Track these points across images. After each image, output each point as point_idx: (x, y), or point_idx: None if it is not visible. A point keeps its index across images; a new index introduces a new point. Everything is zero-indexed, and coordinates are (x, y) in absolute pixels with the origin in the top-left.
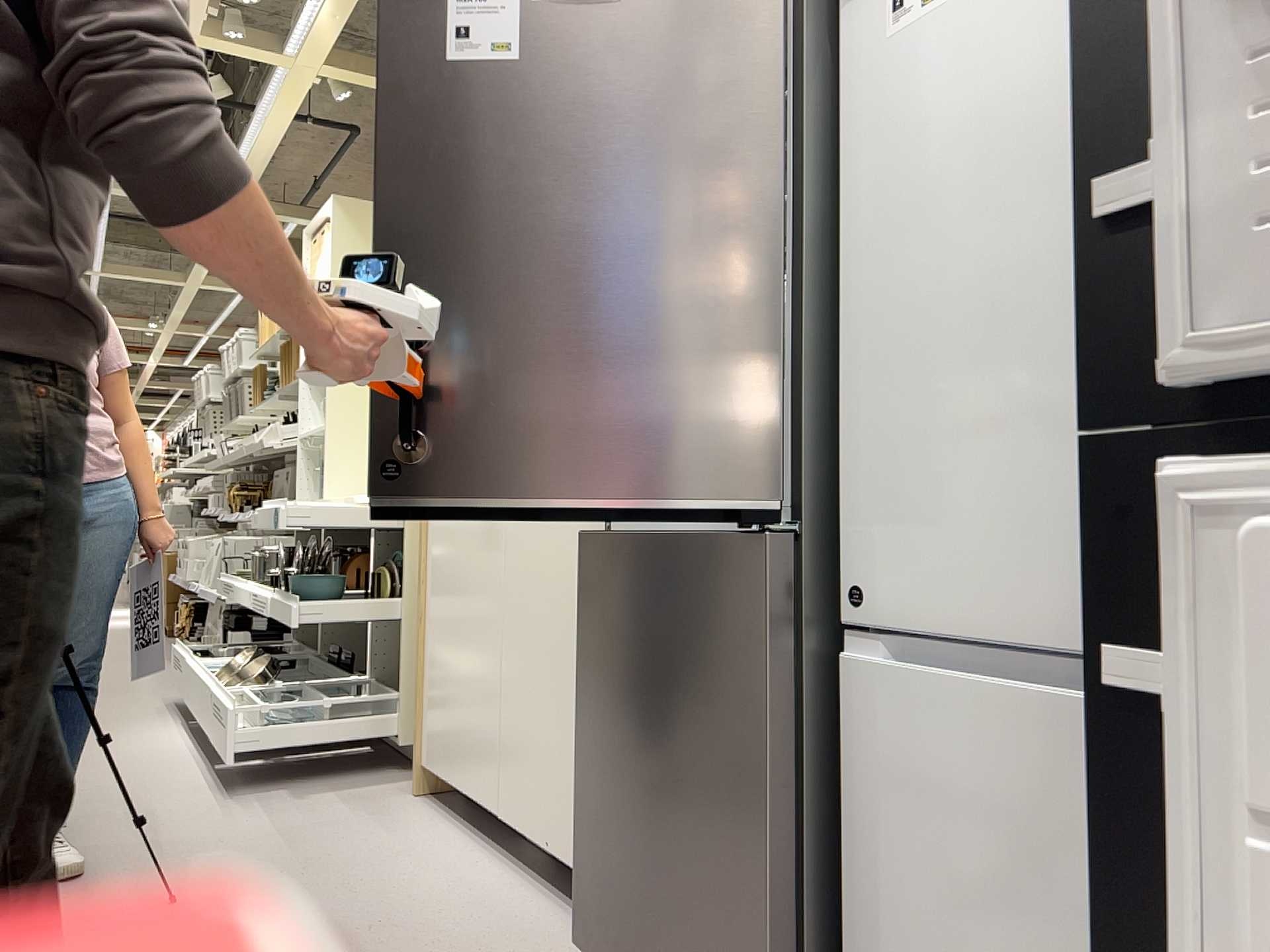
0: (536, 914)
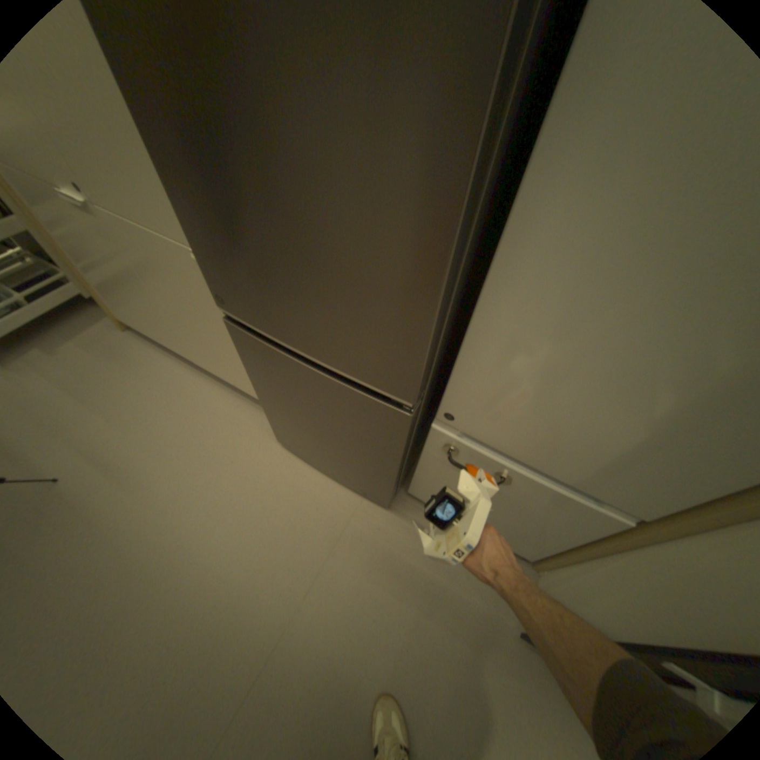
0: (244, 410)
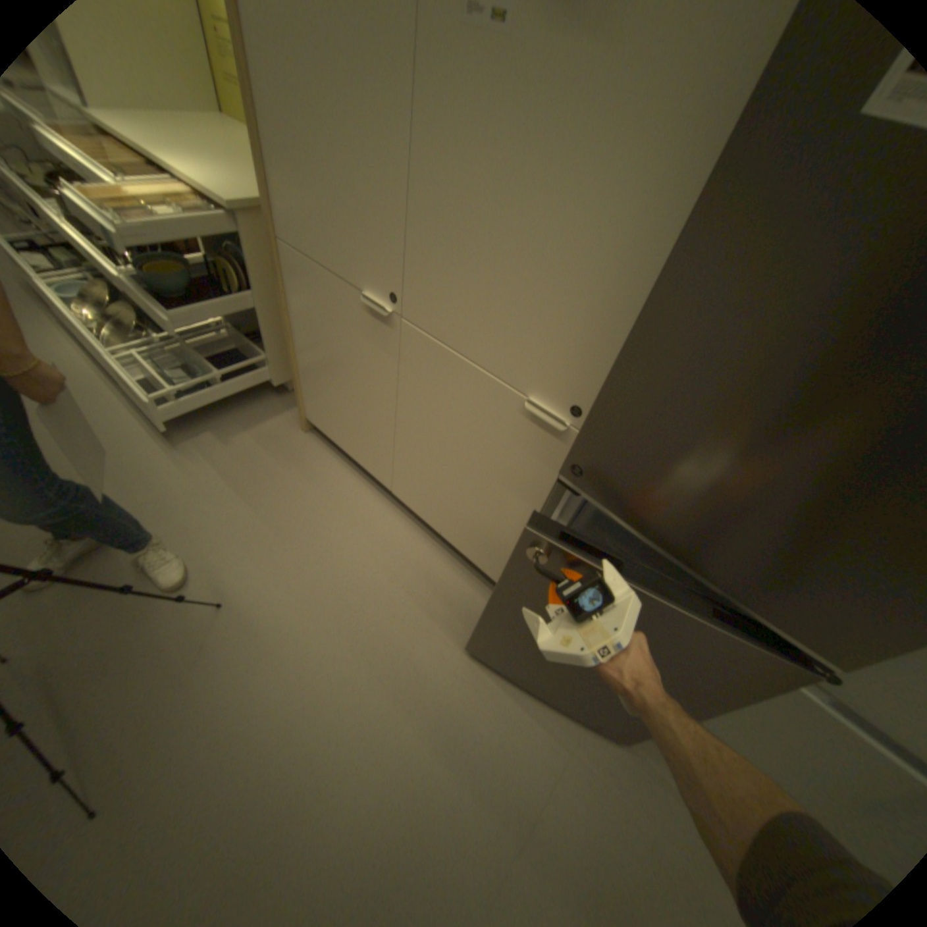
0: (441, 565)
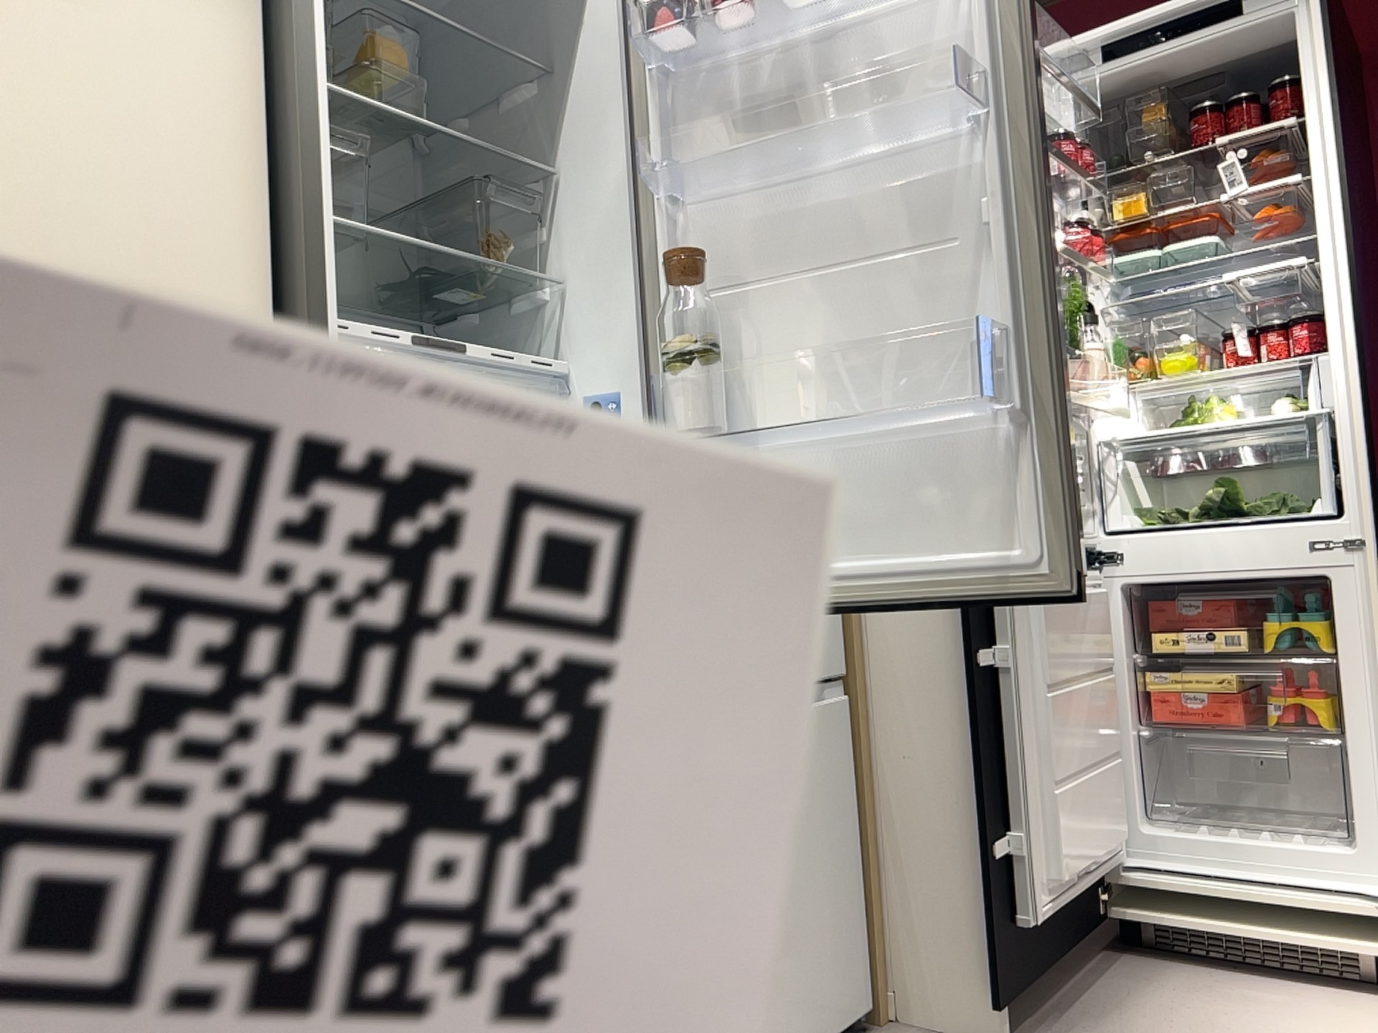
0: None
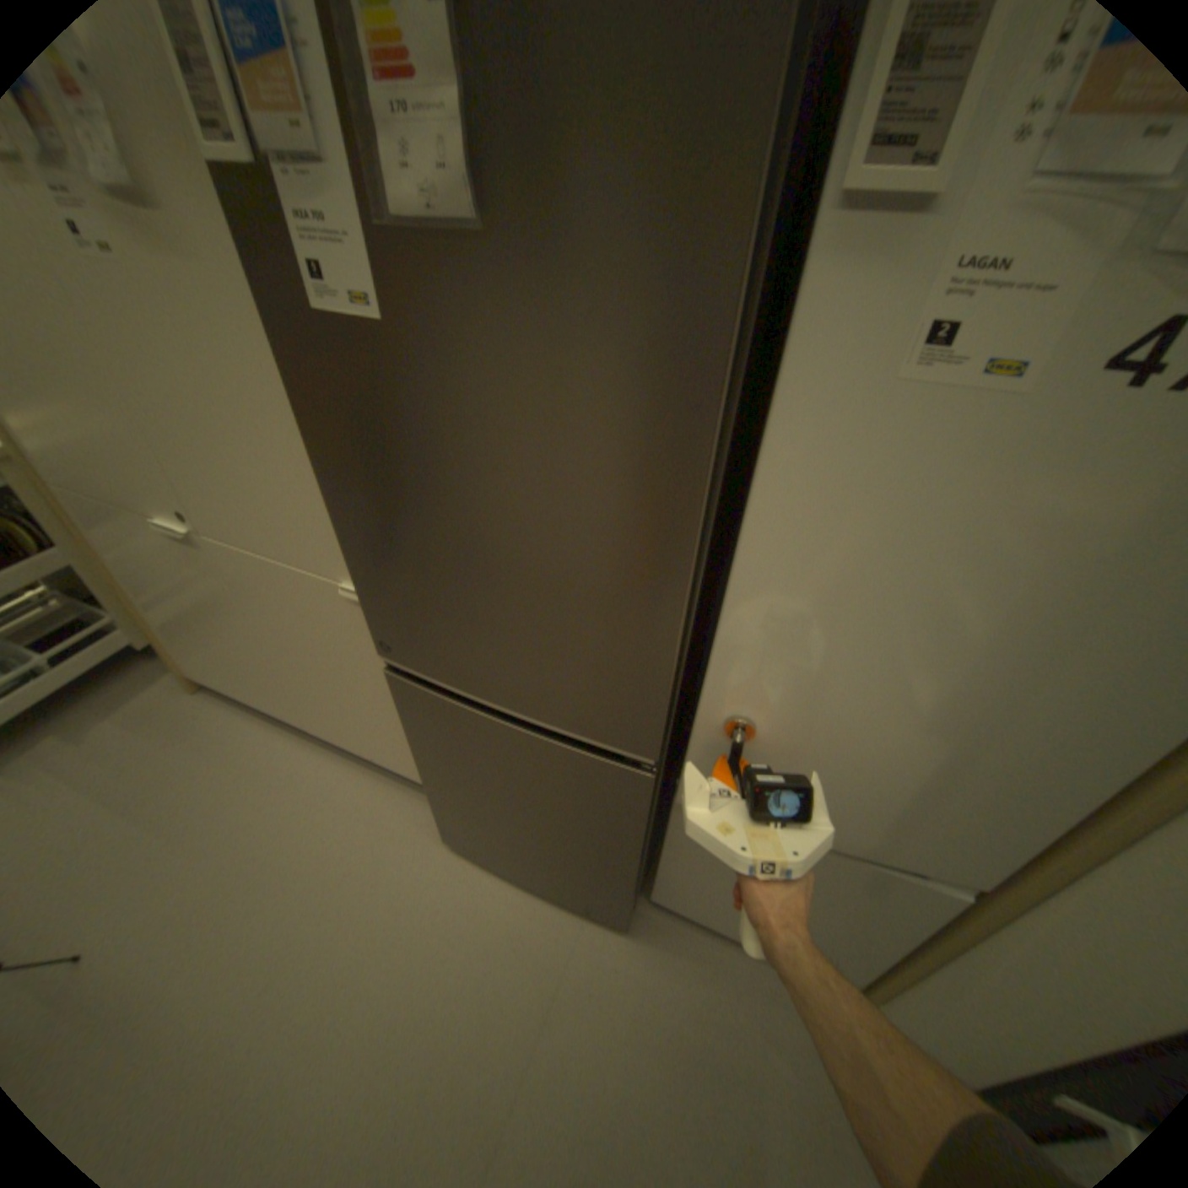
0: (385, 799)
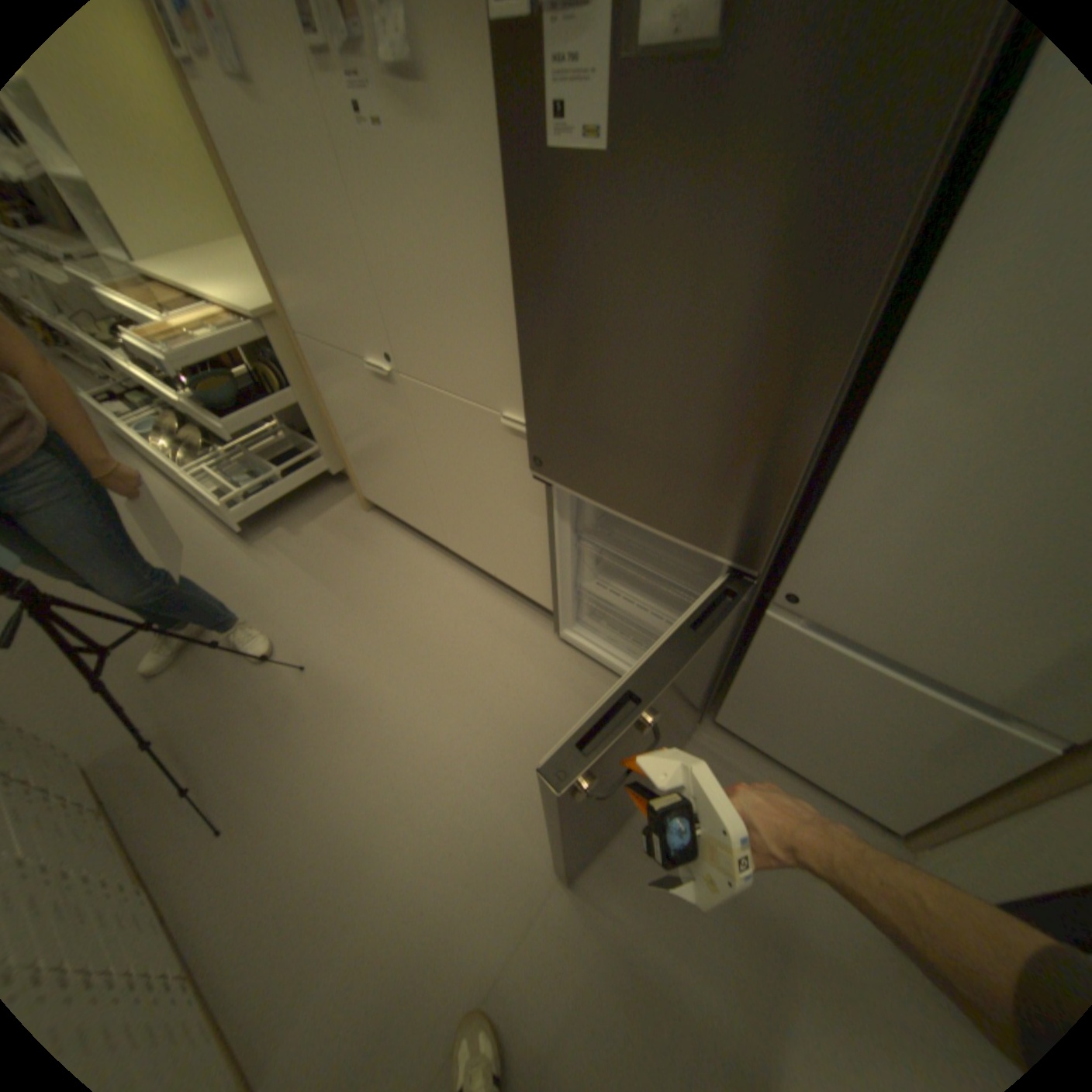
0: (502, 607)
